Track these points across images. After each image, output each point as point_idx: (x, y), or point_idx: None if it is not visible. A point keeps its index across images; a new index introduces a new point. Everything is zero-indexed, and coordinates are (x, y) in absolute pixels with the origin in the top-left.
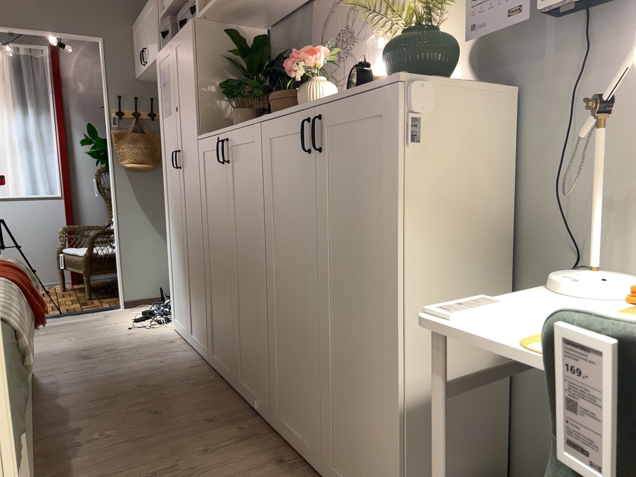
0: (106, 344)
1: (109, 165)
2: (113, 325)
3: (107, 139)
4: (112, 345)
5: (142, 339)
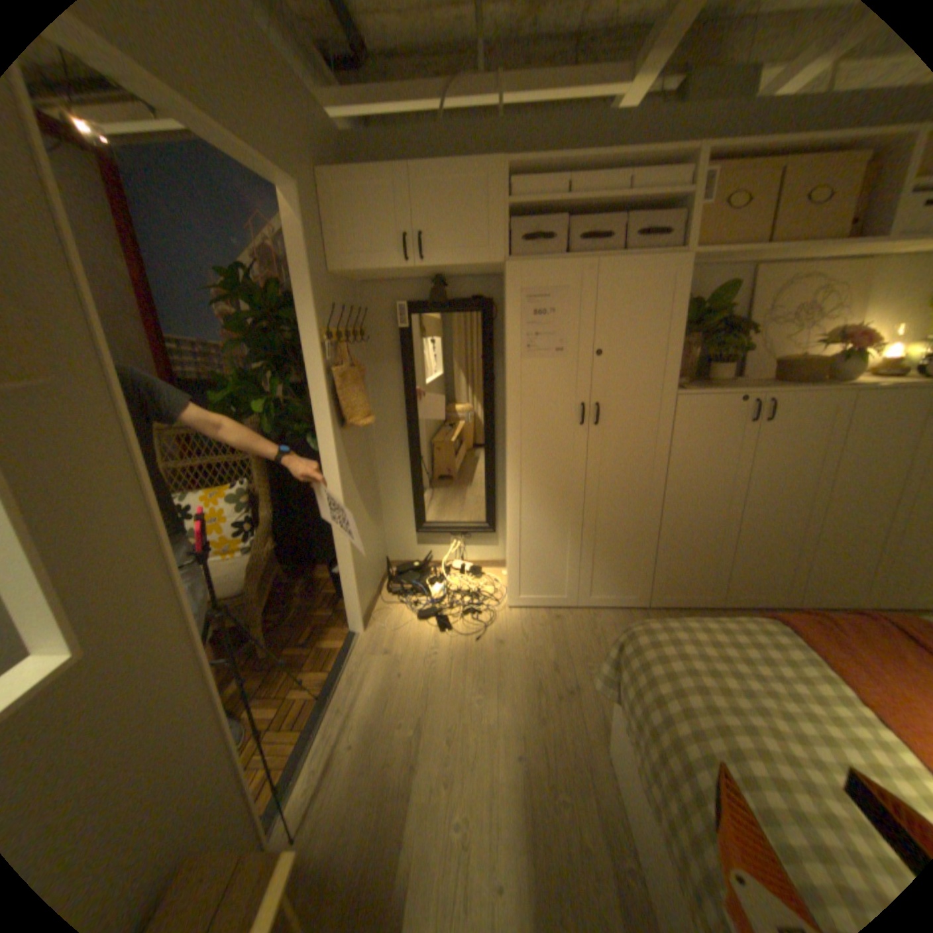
0: (526, 668)
1: (319, 428)
2: (443, 652)
3: (311, 383)
4: (534, 664)
5: (532, 637)
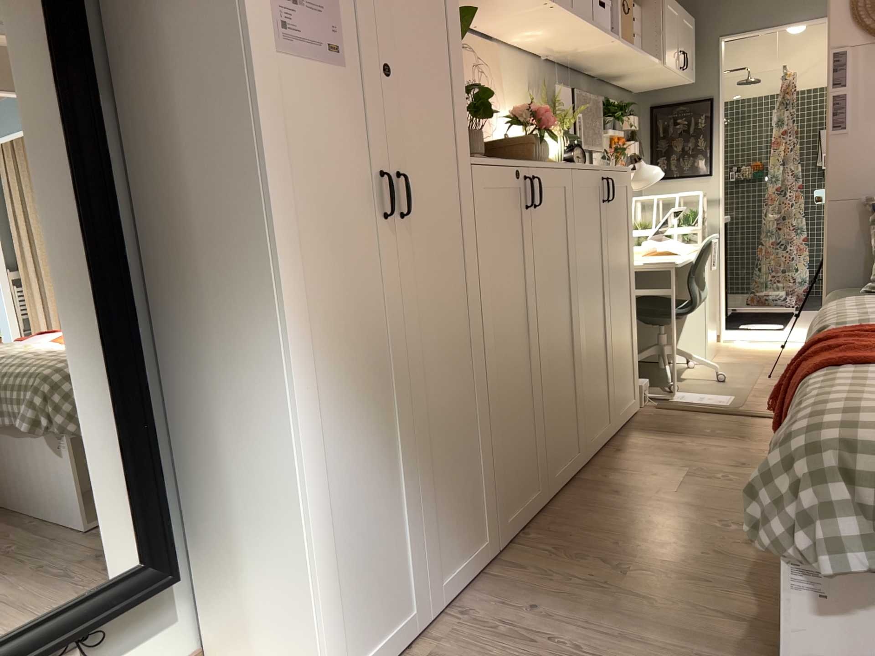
0: None
1: None
2: None
3: None
4: None
5: None
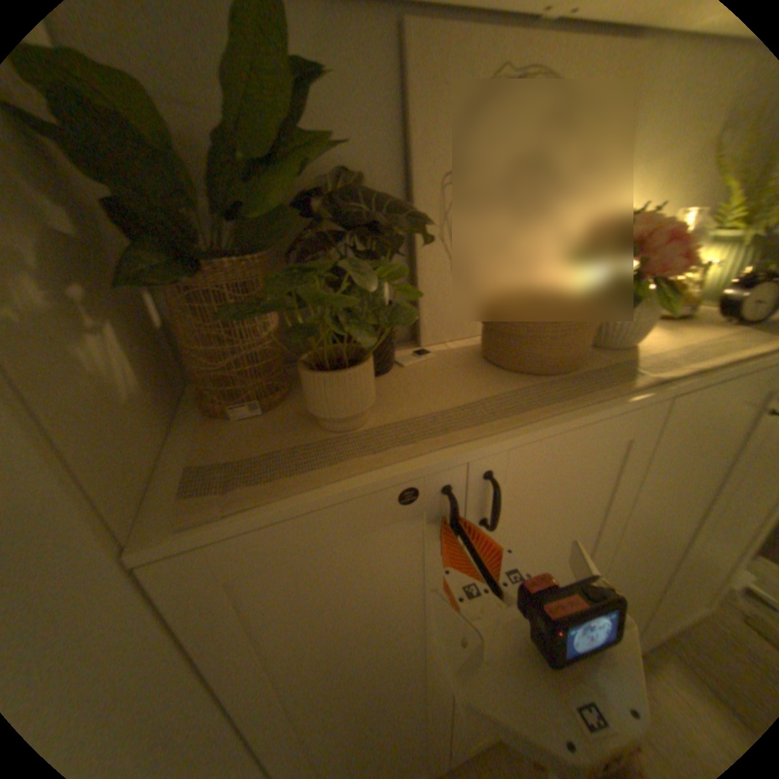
0: None
1: None
2: None
3: None
4: None
5: None
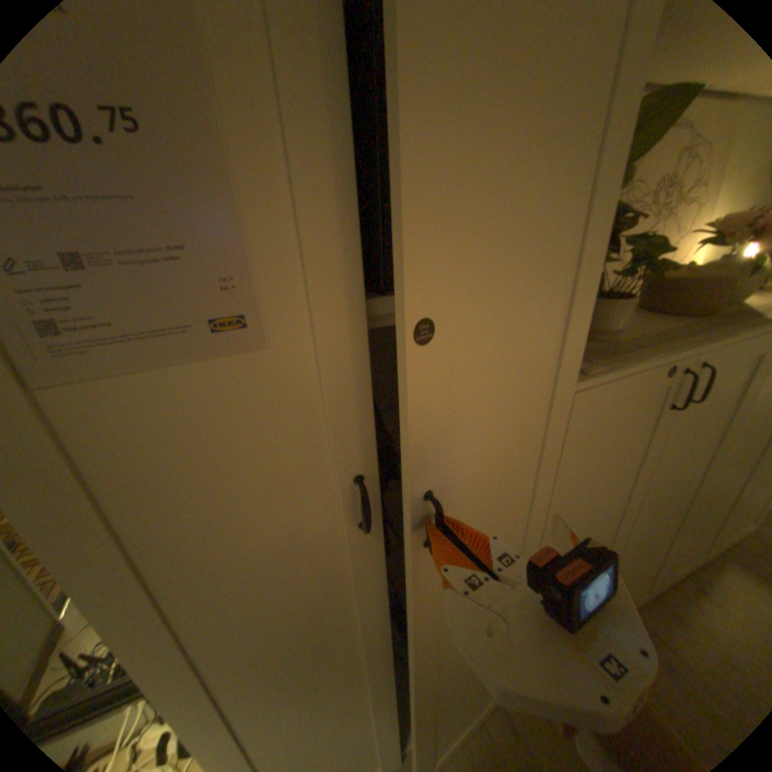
0: None
1: None
2: None
3: None
4: None
5: None
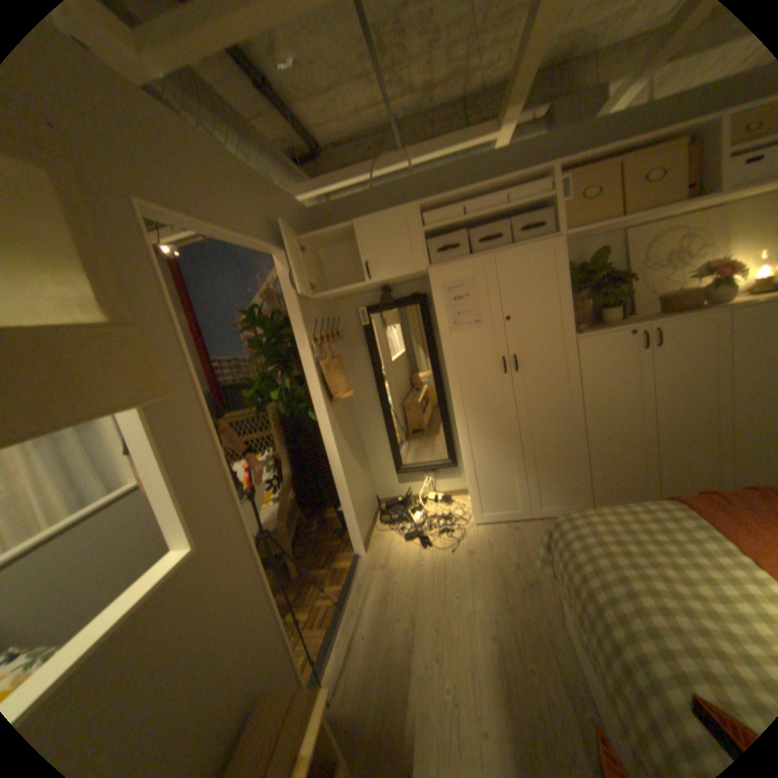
0: (493, 570)
1: (315, 404)
2: (426, 564)
3: (306, 374)
4: (500, 566)
5: (496, 546)
